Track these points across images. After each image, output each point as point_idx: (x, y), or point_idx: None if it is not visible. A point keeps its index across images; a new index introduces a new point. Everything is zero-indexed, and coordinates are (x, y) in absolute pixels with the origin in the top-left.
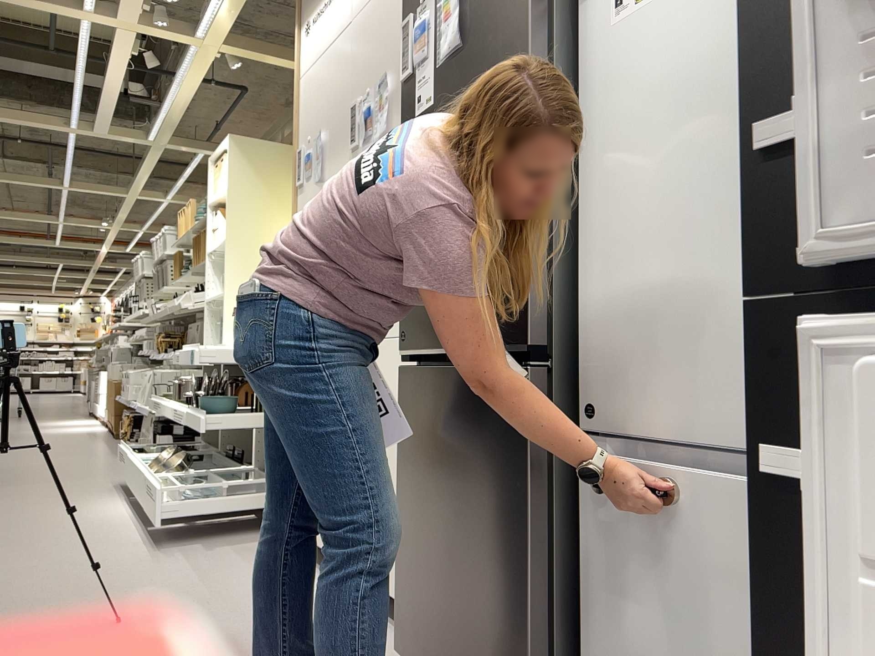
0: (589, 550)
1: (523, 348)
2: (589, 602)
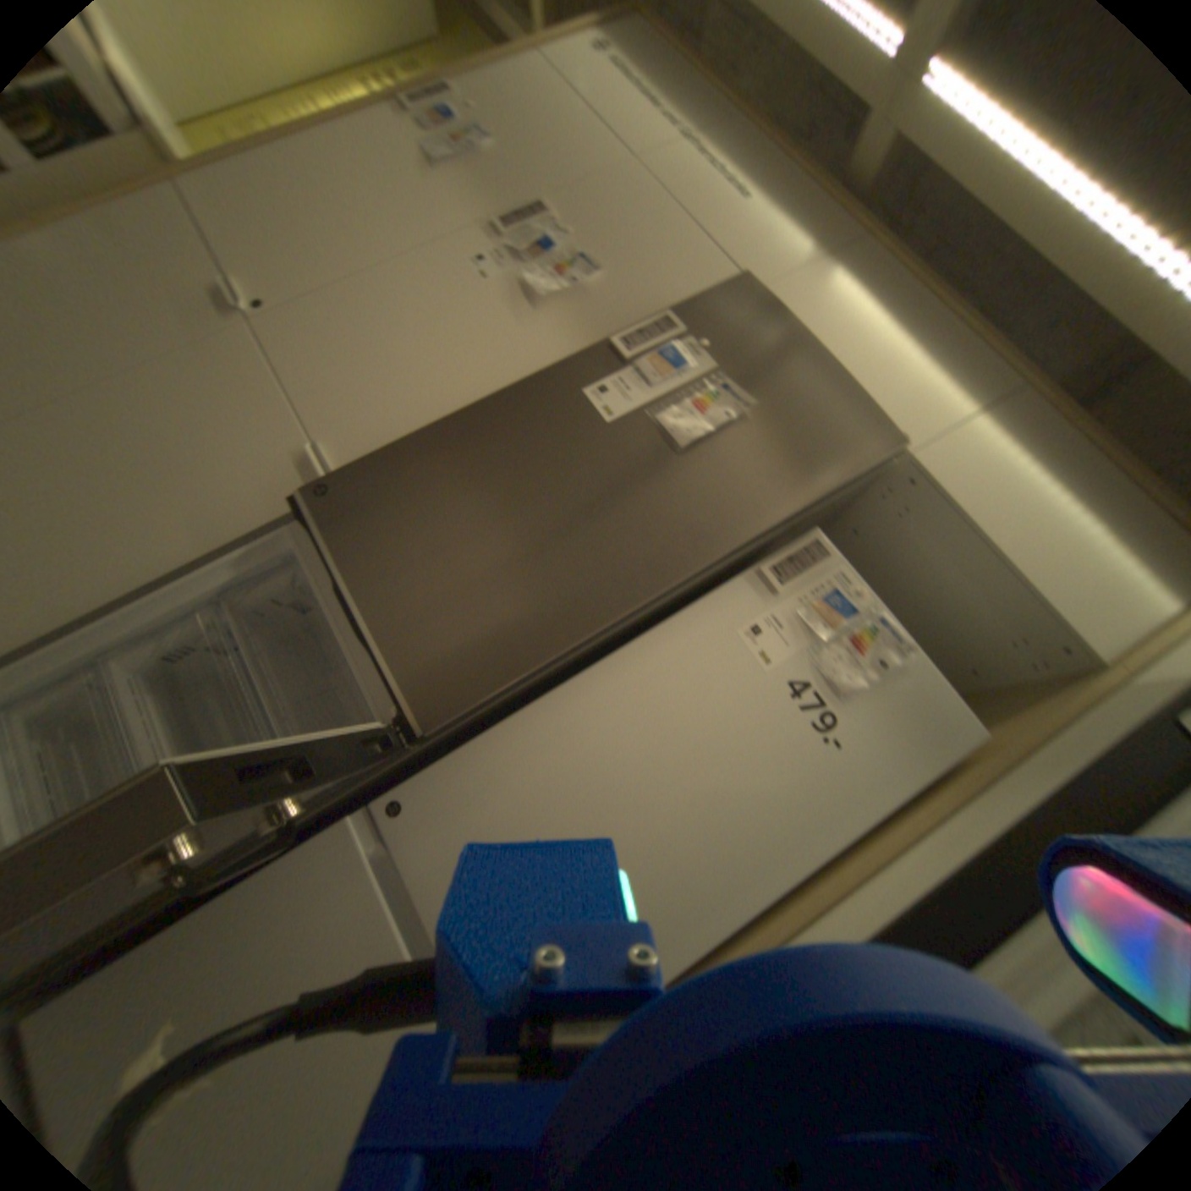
0: (254, 885)
1: (418, 727)
2: (200, 919)
